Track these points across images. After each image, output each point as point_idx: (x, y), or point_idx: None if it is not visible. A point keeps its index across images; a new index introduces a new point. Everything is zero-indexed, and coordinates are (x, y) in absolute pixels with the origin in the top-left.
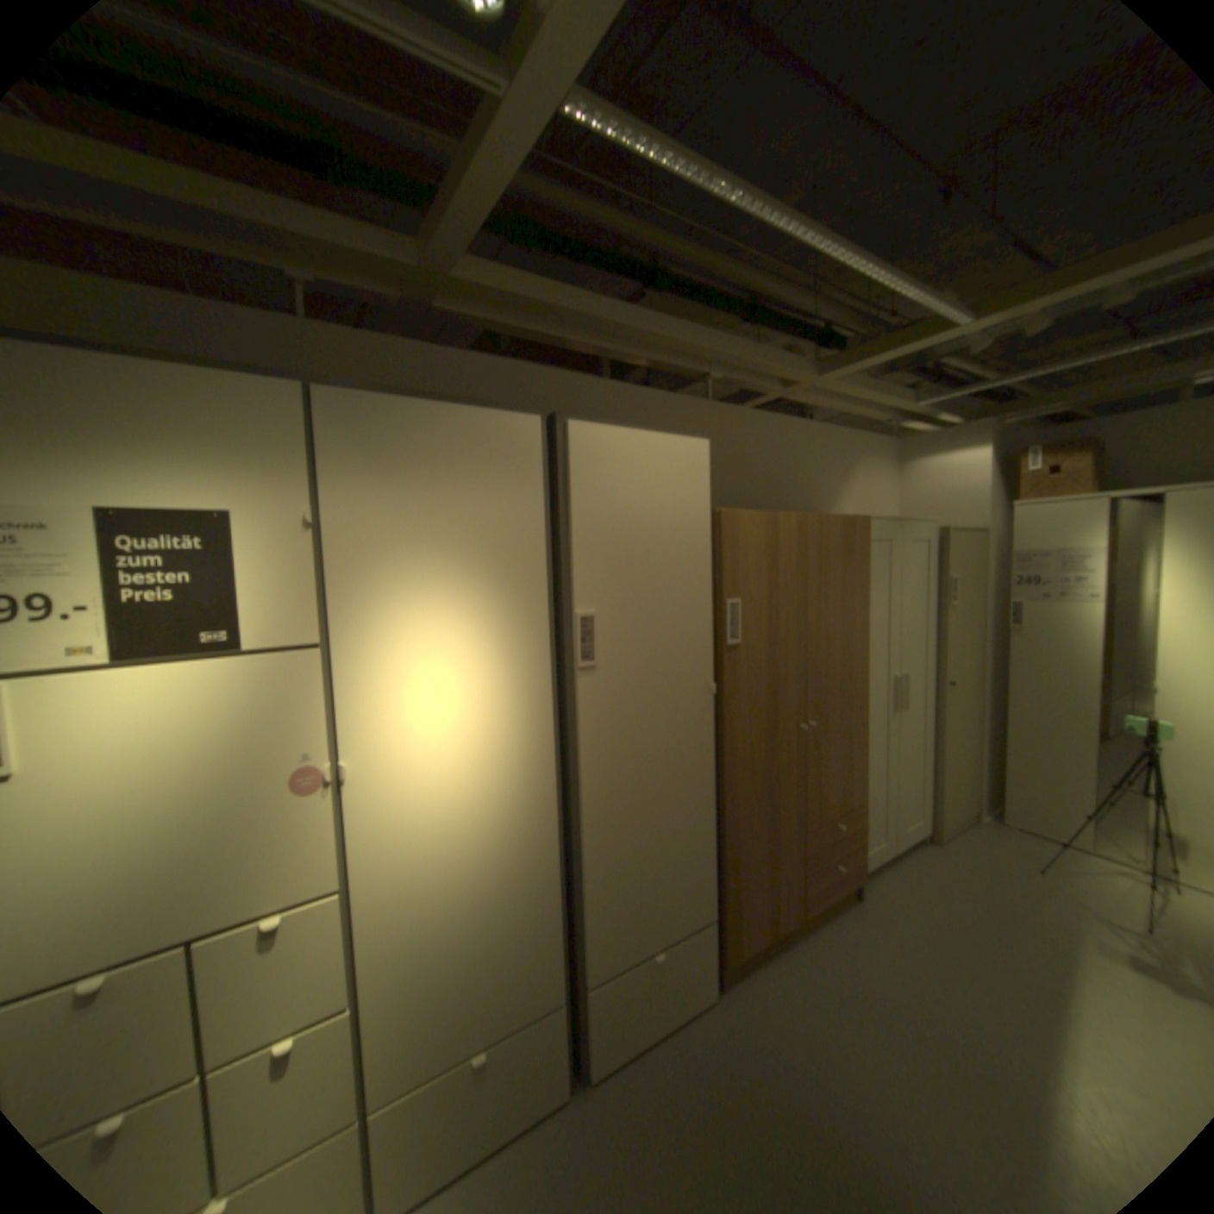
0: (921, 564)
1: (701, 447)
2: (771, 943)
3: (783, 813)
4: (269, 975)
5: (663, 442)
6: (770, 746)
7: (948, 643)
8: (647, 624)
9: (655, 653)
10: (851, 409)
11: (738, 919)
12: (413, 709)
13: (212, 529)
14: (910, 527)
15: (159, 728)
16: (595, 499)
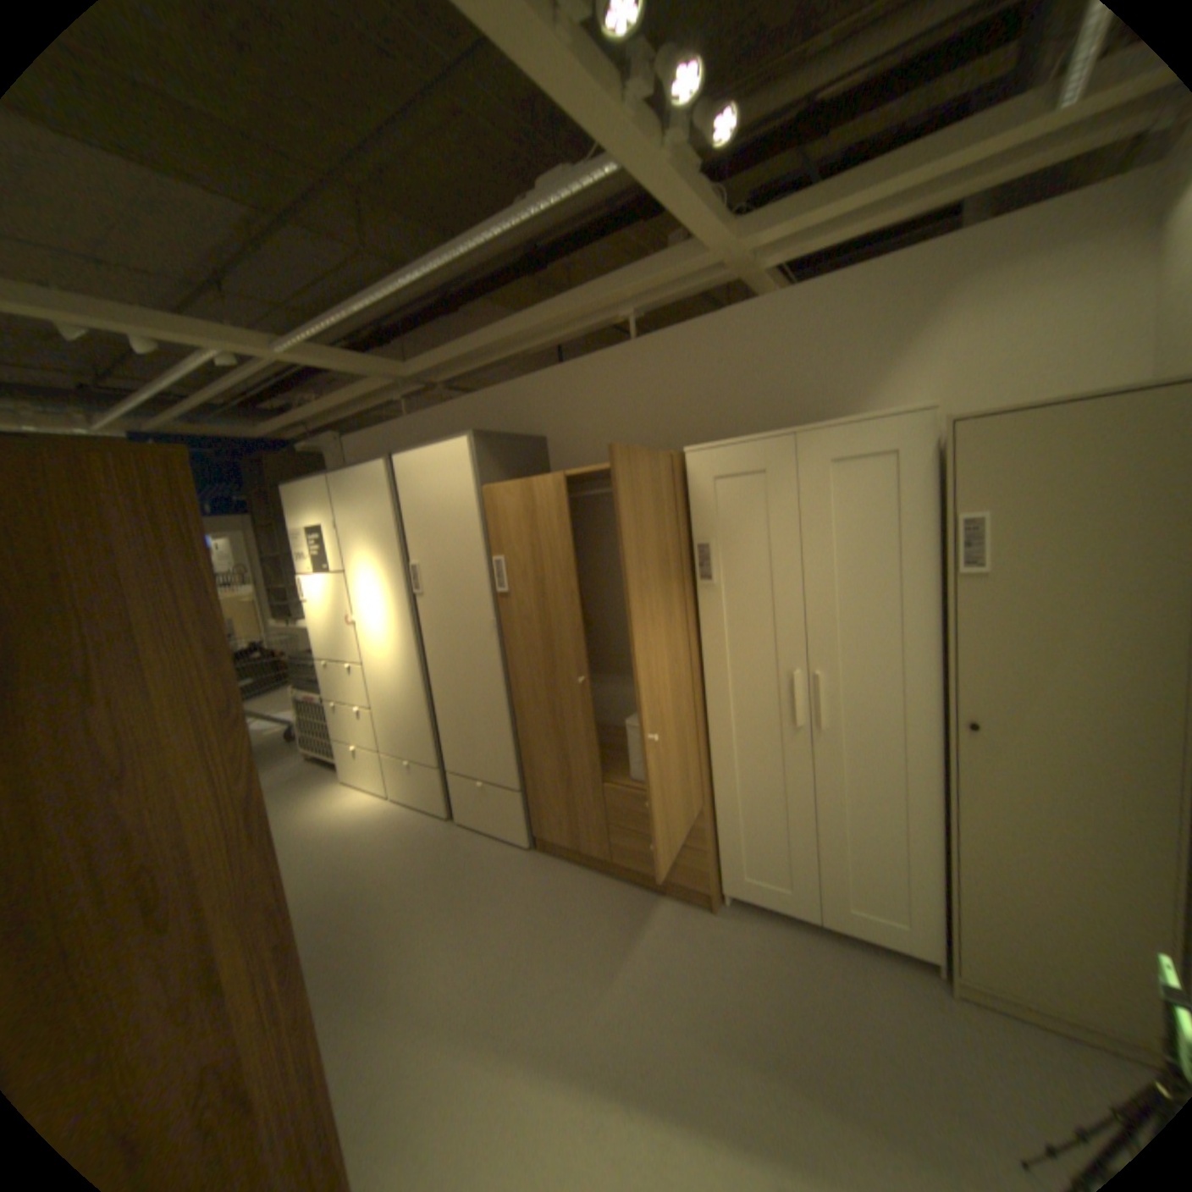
0: (867, 497)
1: (461, 446)
2: (573, 848)
3: (571, 747)
4: (352, 685)
5: (437, 452)
6: (550, 684)
7: (952, 644)
8: (445, 573)
9: (452, 592)
10: (921, 204)
11: (537, 804)
12: (367, 603)
13: (320, 533)
14: (815, 439)
15: (322, 596)
16: (409, 500)
